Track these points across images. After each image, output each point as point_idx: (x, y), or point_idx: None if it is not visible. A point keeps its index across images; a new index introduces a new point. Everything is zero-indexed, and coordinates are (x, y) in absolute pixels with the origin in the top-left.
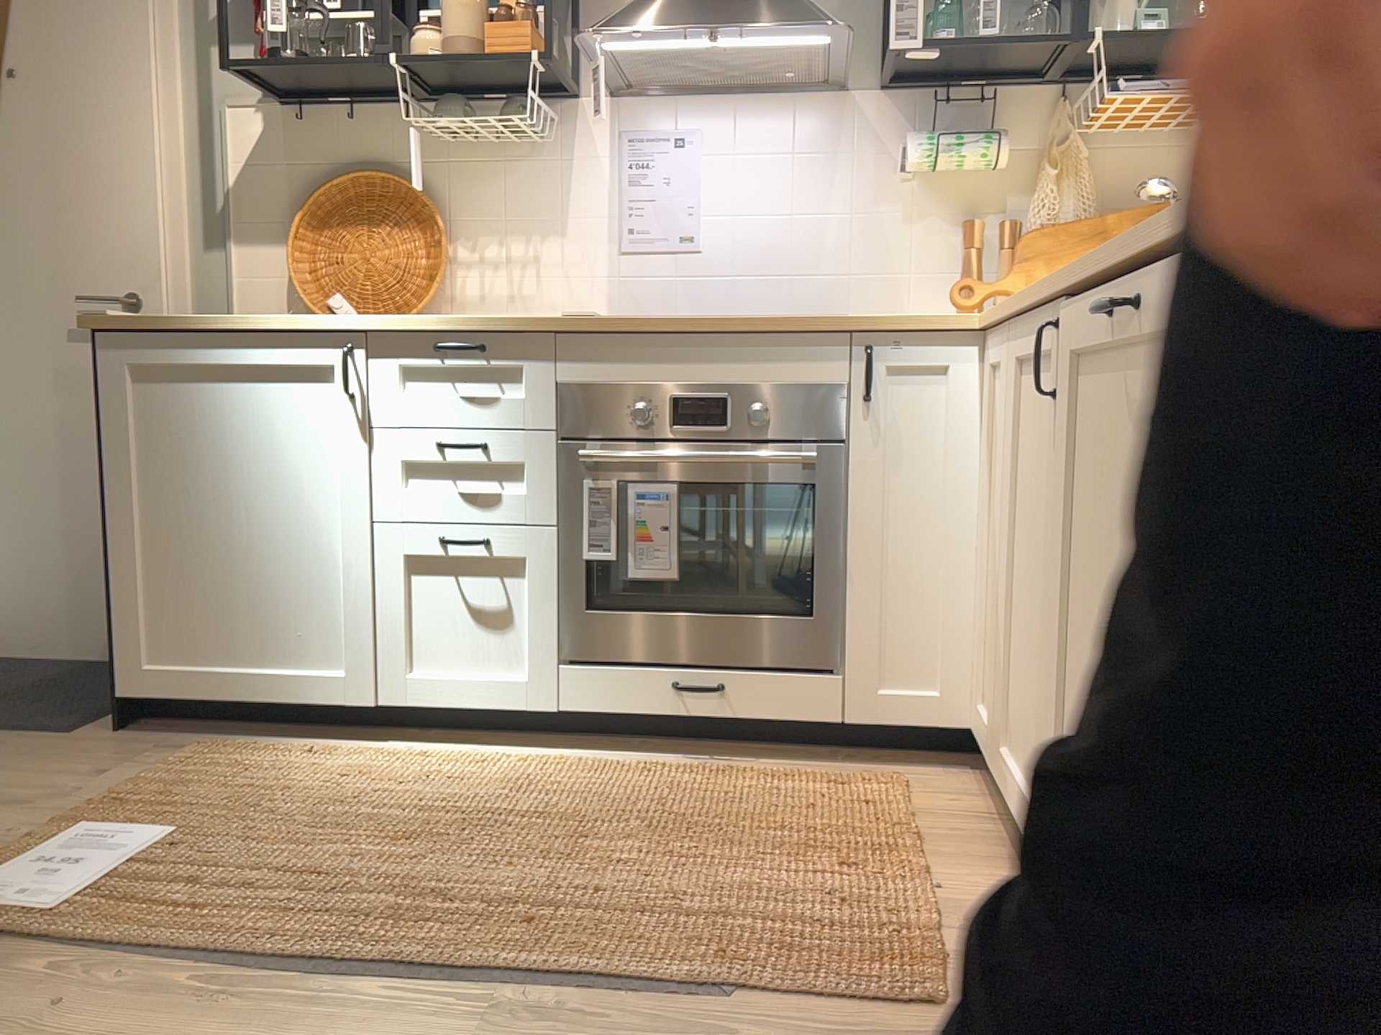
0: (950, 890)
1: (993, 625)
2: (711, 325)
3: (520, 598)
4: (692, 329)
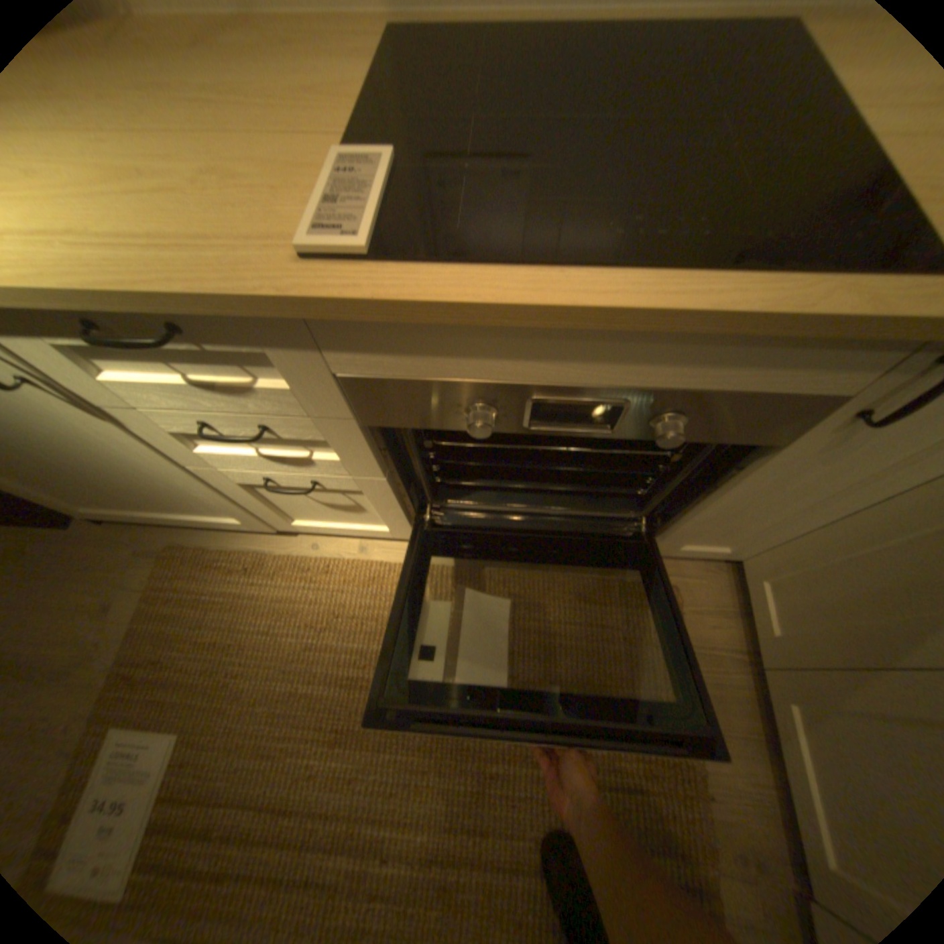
0: (713, 797)
1: (828, 590)
2: (633, 320)
3: (366, 501)
4: (588, 323)
